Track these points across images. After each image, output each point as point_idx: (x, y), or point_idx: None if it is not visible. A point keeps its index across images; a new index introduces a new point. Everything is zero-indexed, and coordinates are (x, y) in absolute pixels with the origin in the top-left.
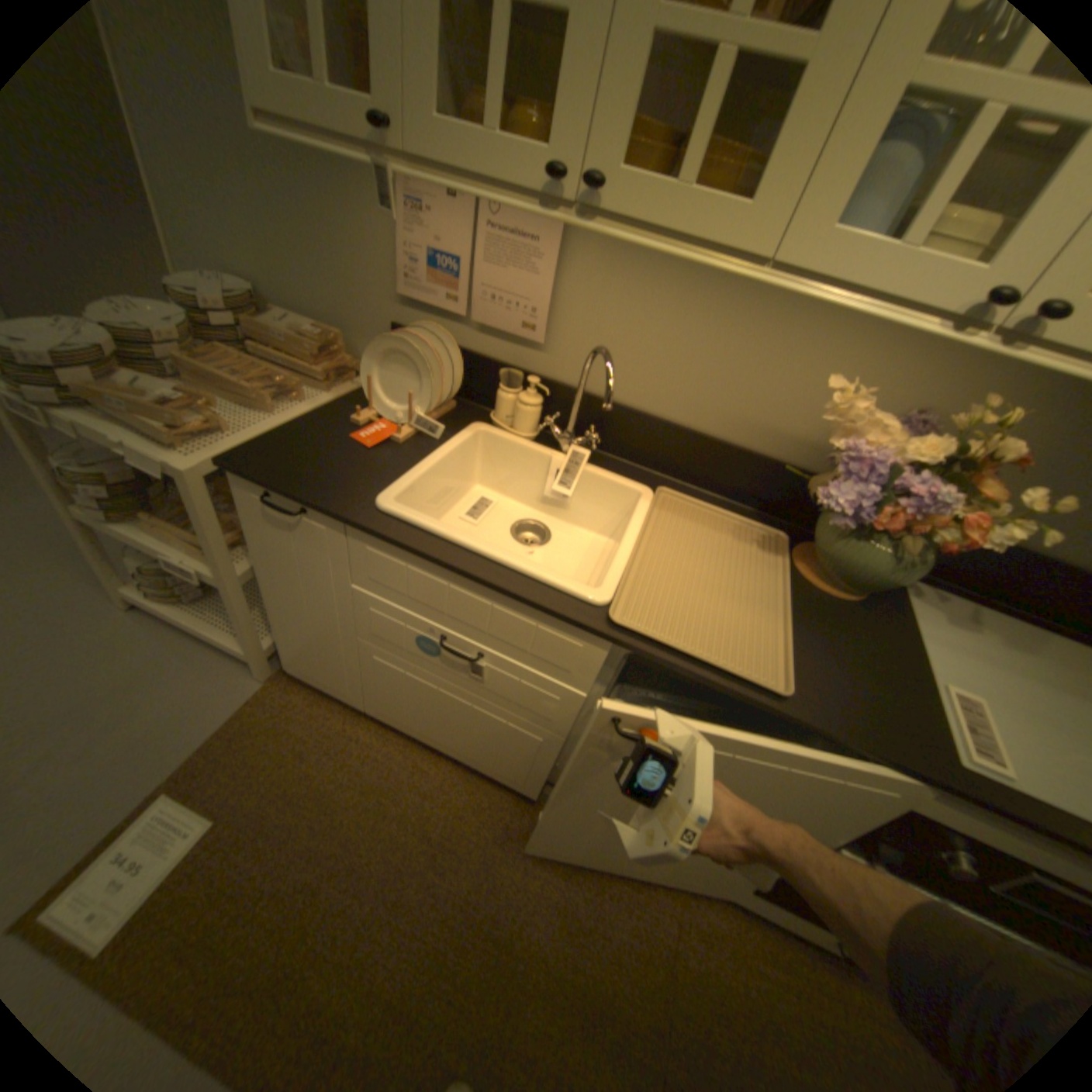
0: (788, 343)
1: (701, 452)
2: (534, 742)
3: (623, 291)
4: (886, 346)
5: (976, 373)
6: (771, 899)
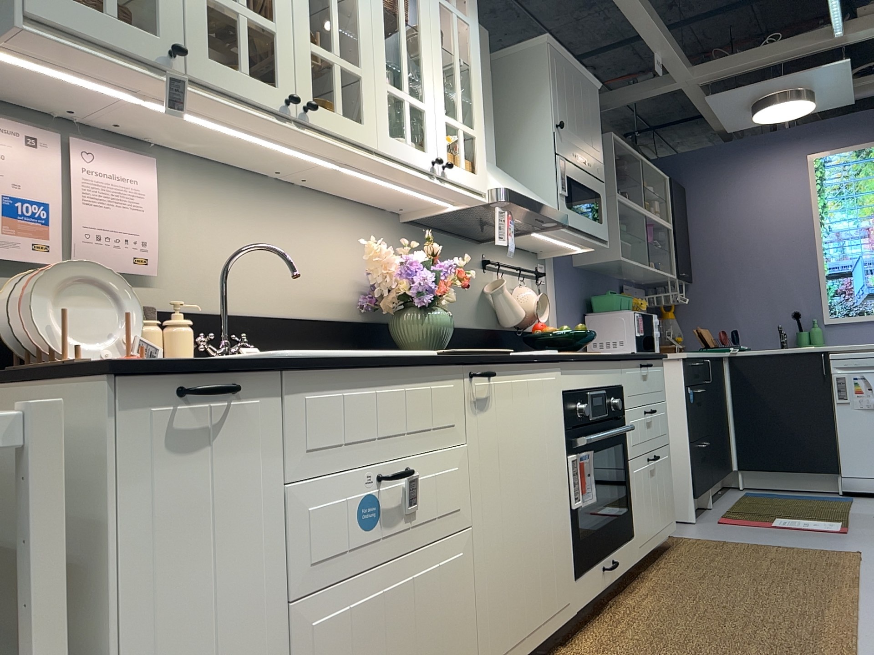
0: (311, 241)
1: (301, 333)
2: (458, 564)
3: (207, 222)
4: (347, 234)
5: (386, 236)
6: (579, 568)
